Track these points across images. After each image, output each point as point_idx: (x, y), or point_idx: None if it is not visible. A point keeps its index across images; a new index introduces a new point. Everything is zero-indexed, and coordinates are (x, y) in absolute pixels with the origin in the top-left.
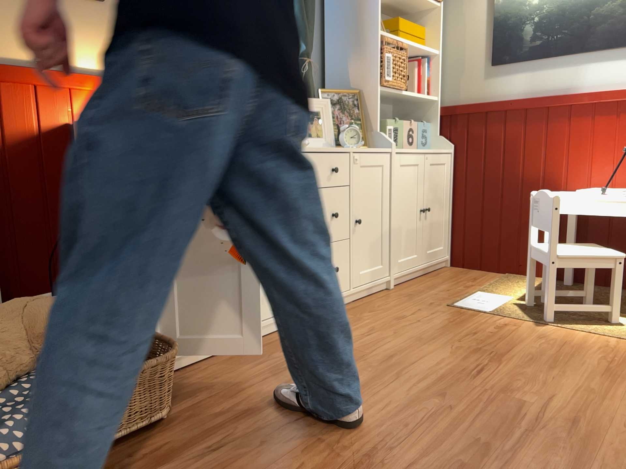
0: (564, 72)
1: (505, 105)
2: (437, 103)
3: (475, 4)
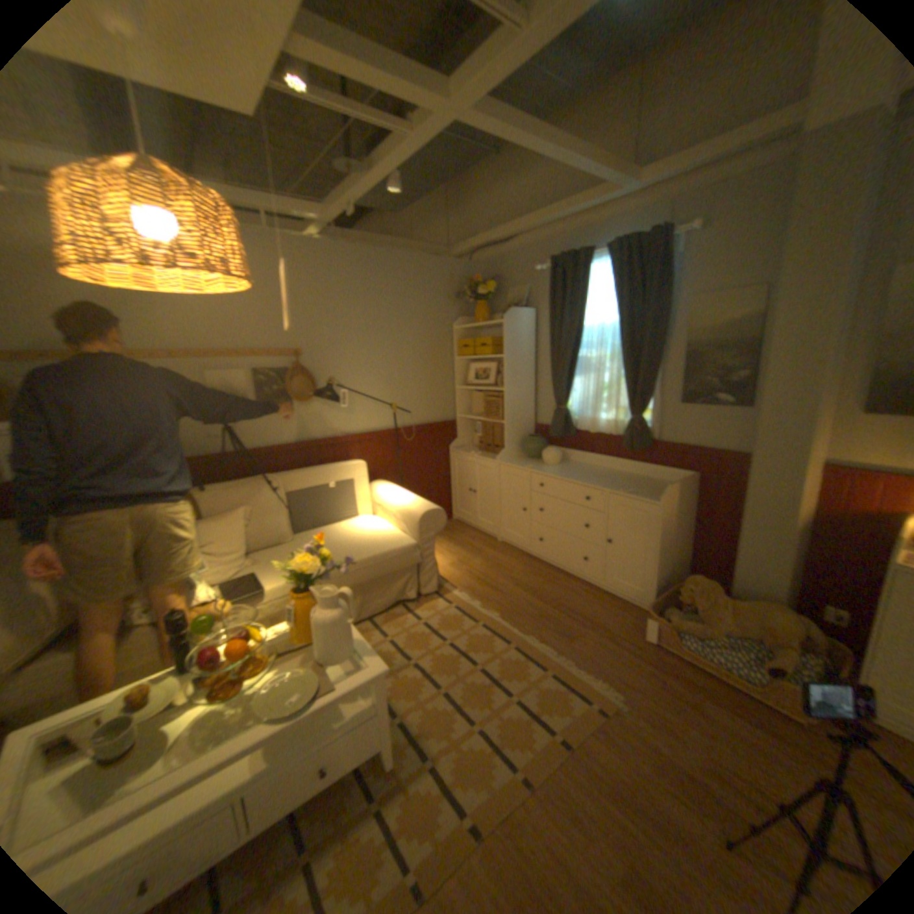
0: None
1: None
2: None
3: None
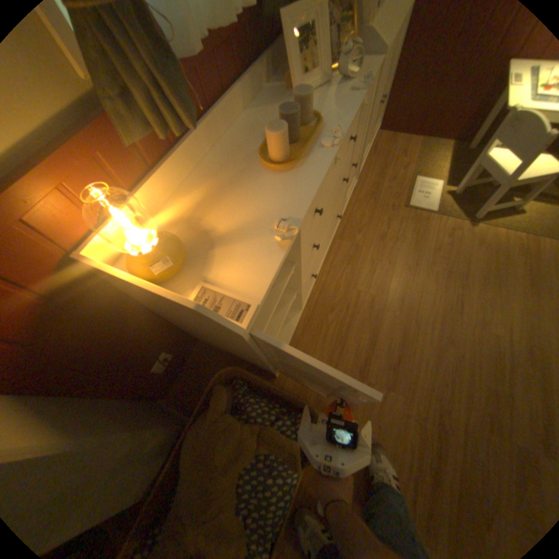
0: None
1: None
2: None
3: None
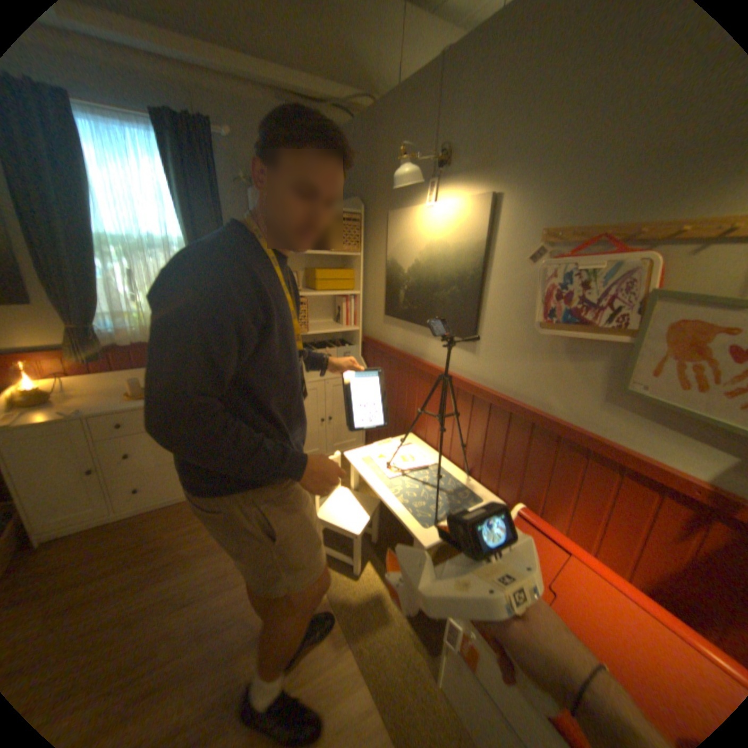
0: (420, 340)
1: (388, 352)
2: (359, 333)
3: (380, 260)
